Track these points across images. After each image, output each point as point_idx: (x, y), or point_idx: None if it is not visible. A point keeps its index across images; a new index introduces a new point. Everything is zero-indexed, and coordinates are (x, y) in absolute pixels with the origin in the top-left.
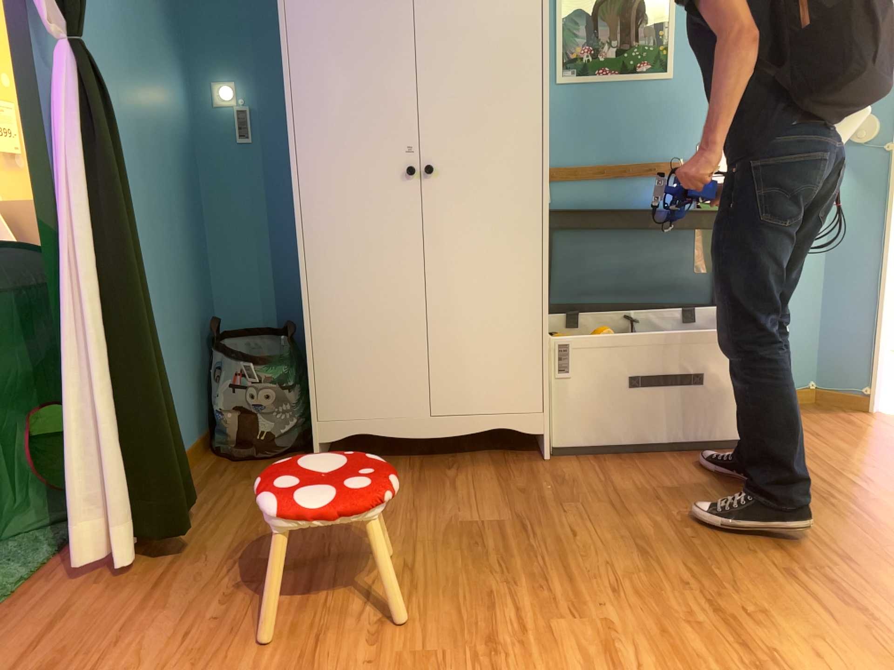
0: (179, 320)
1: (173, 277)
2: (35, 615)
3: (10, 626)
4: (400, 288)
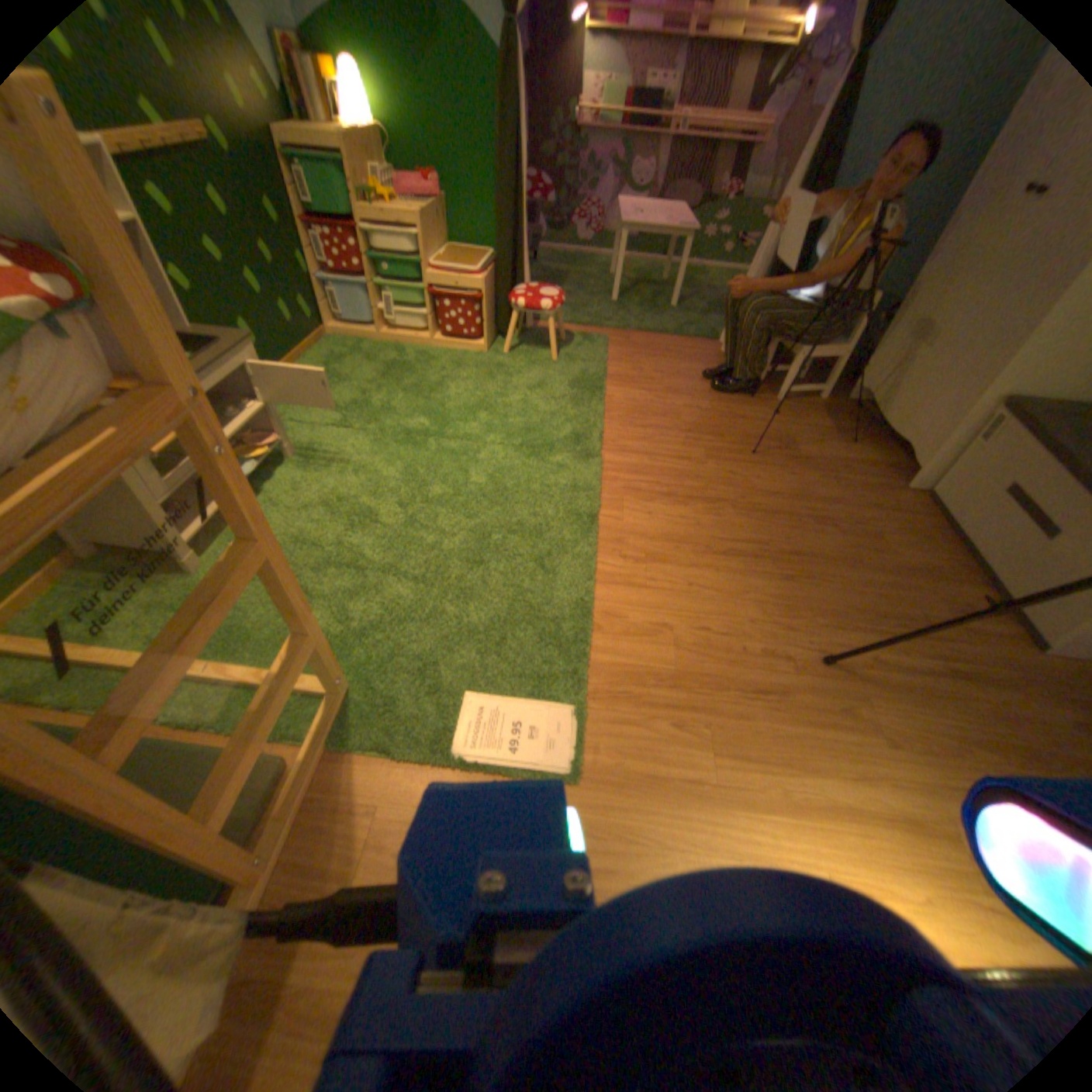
0: (889, 275)
1: (906, 243)
2: (691, 347)
3: (685, 344)
4: (944, 303)
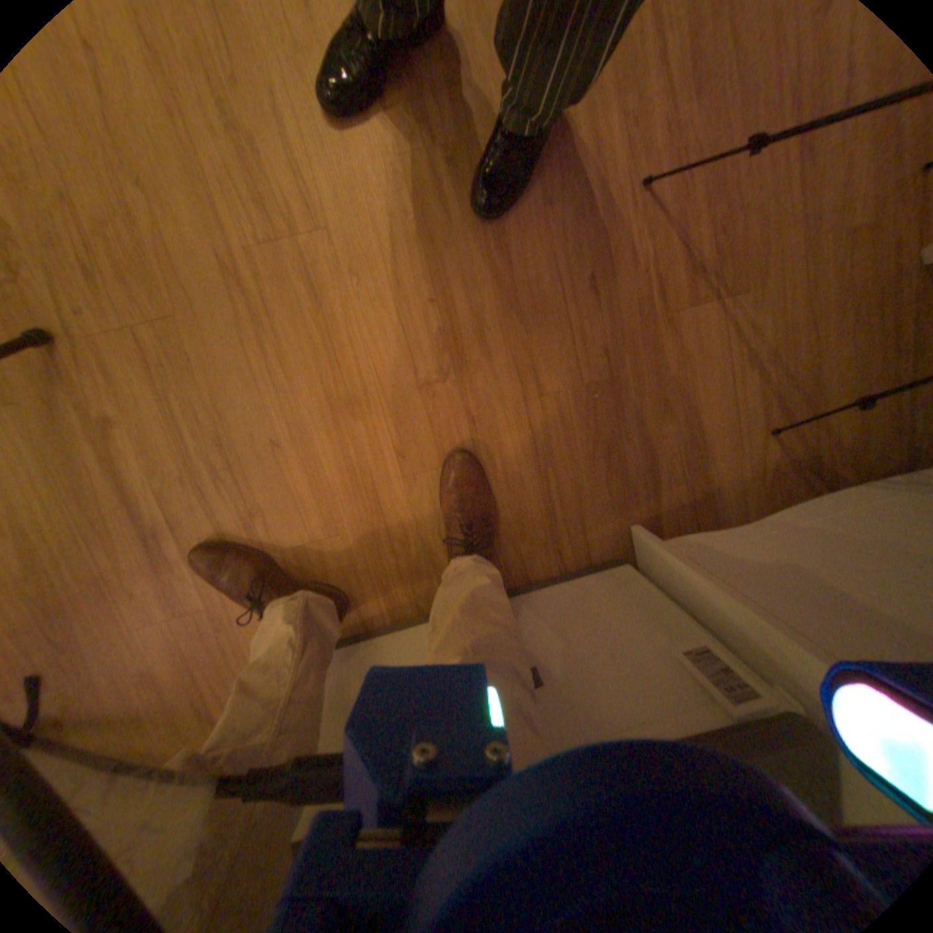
0: None
1: None
2: None
3: None
4: None
